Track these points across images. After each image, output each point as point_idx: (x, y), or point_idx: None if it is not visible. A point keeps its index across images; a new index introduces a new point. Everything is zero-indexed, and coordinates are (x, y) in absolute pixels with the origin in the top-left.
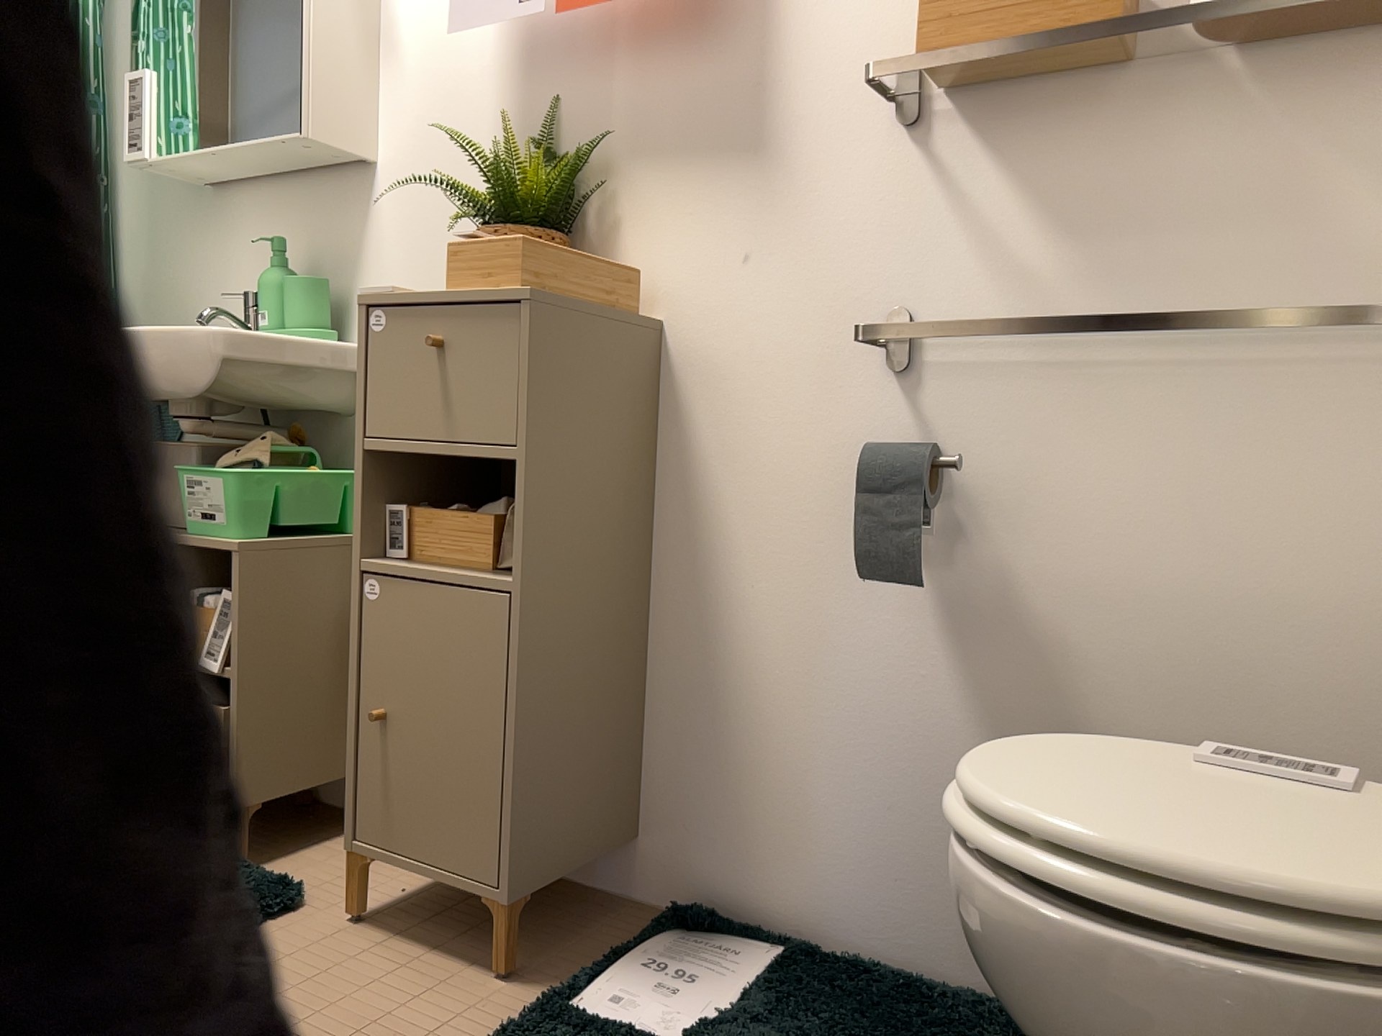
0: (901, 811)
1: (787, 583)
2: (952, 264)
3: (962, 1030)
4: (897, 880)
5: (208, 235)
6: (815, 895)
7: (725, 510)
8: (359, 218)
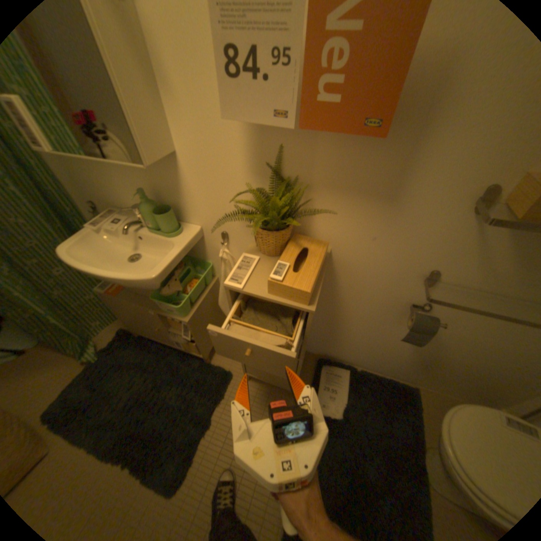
0: (384, 355)
1: (364, 317)
2: (468, 262)
3: (396, 399)
4: (379, 362)
5: (88, 161)
6: (356, 360)
7: (347, 299)
8: (173, 174)
